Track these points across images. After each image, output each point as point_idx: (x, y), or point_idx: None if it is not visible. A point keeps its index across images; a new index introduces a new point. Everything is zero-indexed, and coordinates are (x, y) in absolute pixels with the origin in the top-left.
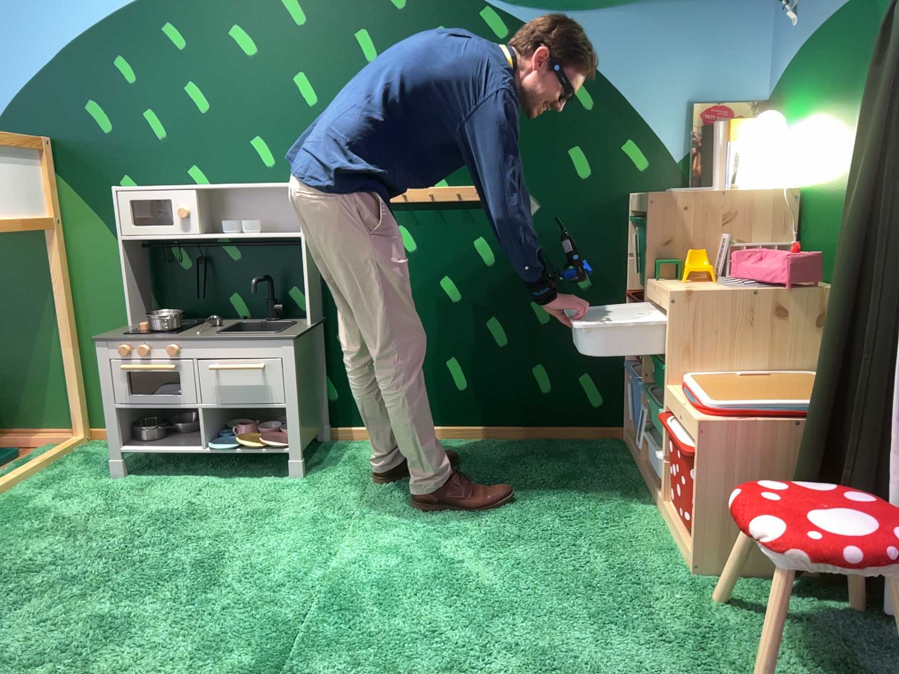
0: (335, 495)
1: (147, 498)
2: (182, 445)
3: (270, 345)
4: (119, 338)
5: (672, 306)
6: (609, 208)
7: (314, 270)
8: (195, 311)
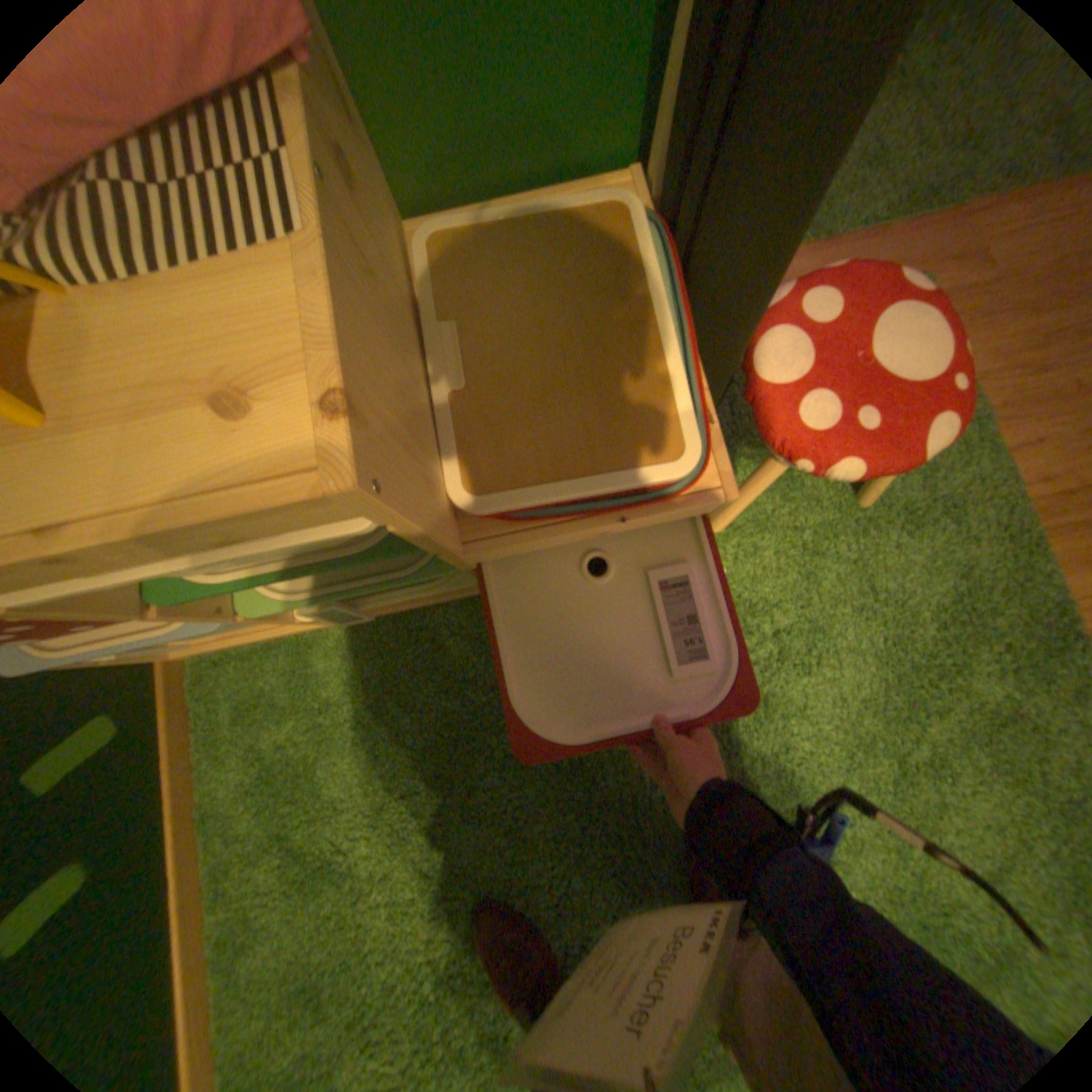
0: None
1: None
2: None
3: None
4: None
5: (375, 492)
6: None
7: None
8: None
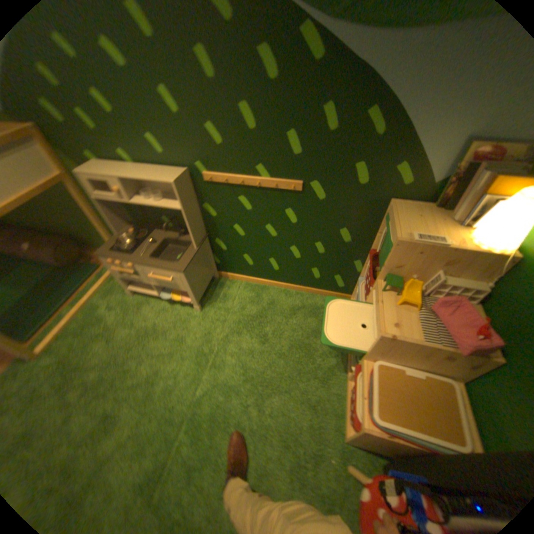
0: (211, 328)
1: (139, 313)
2: (152, 288)
3: (173, 271)
4: (106, 255)
5: (379, 340)
6: (376, 205)
7: (199, 213)
8: (149, 221)
